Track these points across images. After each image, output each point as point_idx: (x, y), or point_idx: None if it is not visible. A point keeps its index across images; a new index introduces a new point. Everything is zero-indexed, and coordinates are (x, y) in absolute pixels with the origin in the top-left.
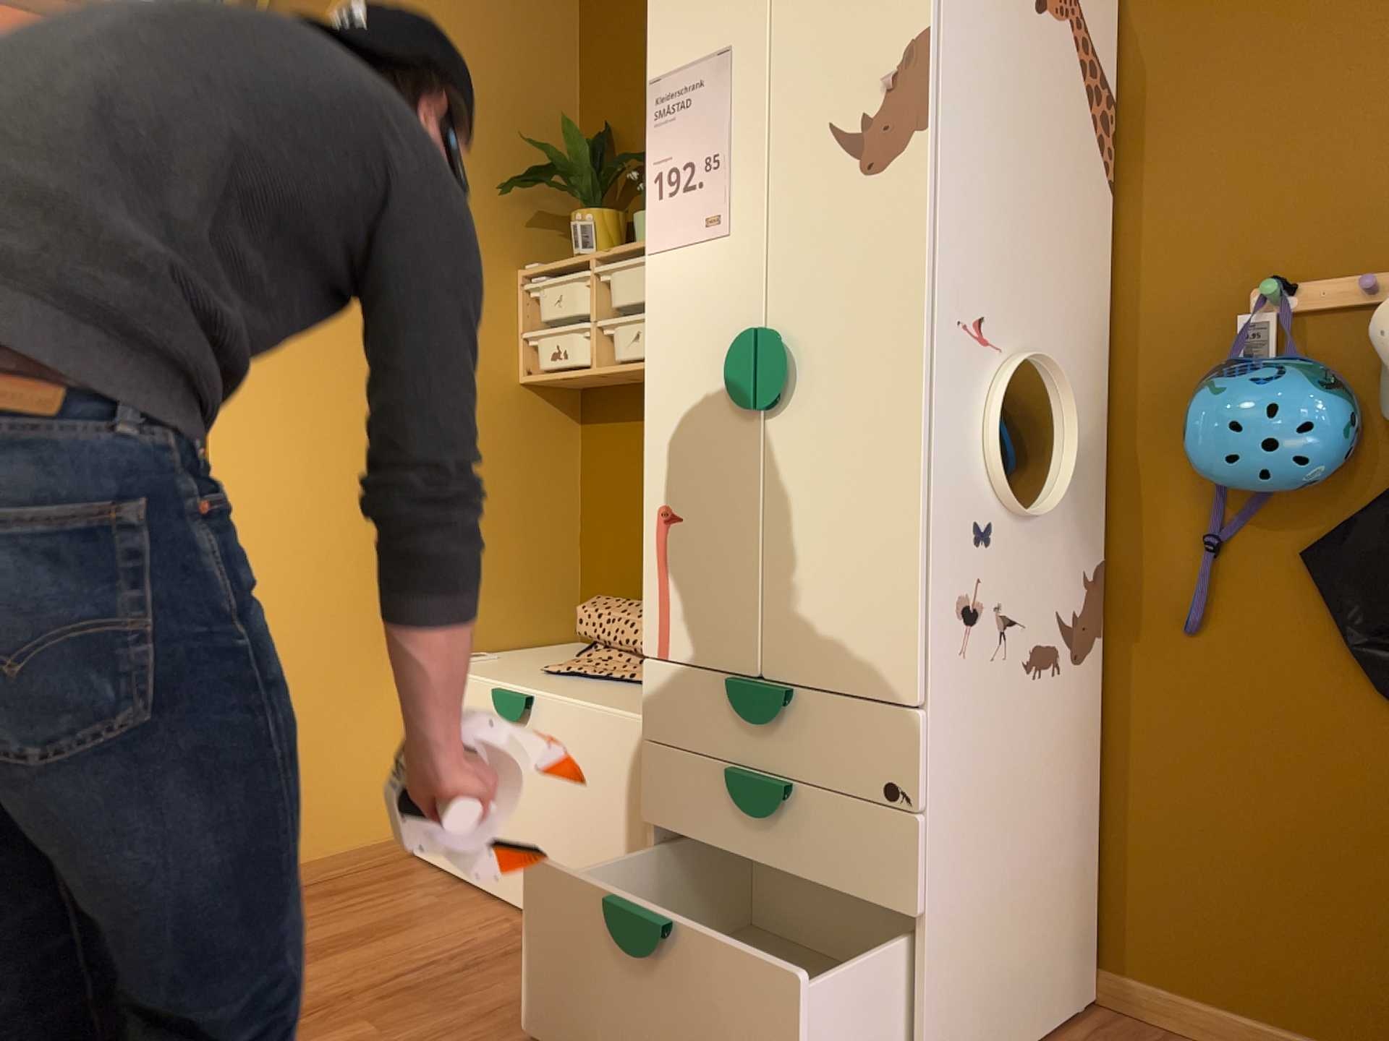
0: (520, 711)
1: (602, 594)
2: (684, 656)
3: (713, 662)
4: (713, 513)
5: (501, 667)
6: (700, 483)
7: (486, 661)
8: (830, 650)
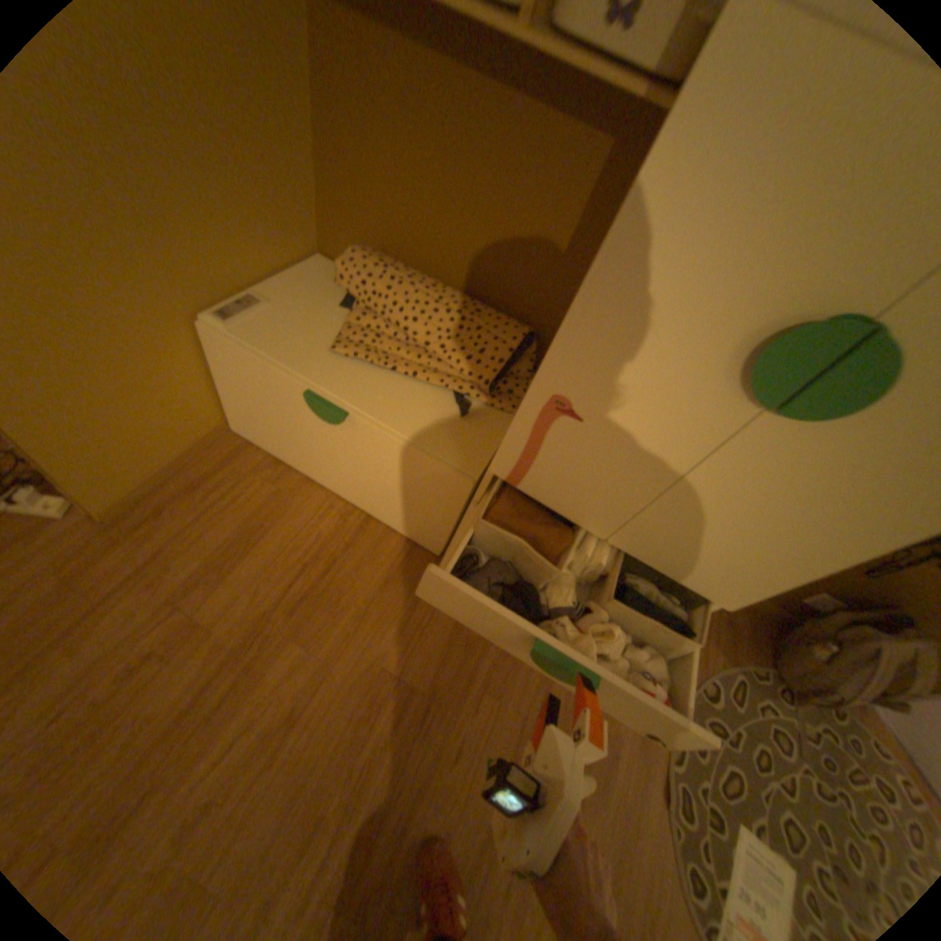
0: (339, 422)
1: (344, 222)
2: (535, 494)
3: (564, 511)
4: (628, 440)
5: (287, 331)
6: (627, 411)
7: (263, 309)
8: (683, 563)
